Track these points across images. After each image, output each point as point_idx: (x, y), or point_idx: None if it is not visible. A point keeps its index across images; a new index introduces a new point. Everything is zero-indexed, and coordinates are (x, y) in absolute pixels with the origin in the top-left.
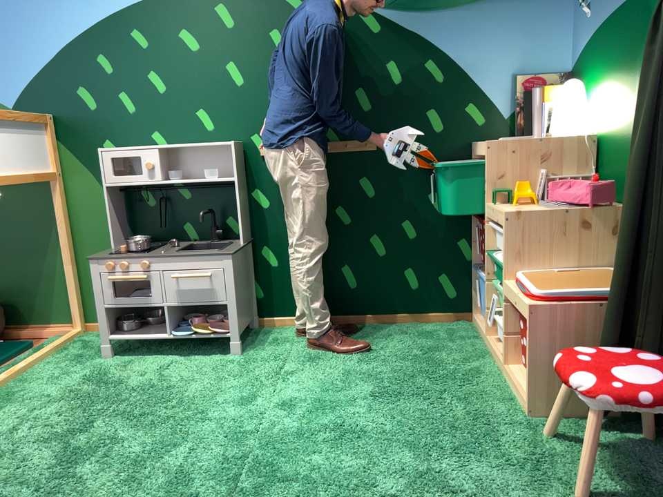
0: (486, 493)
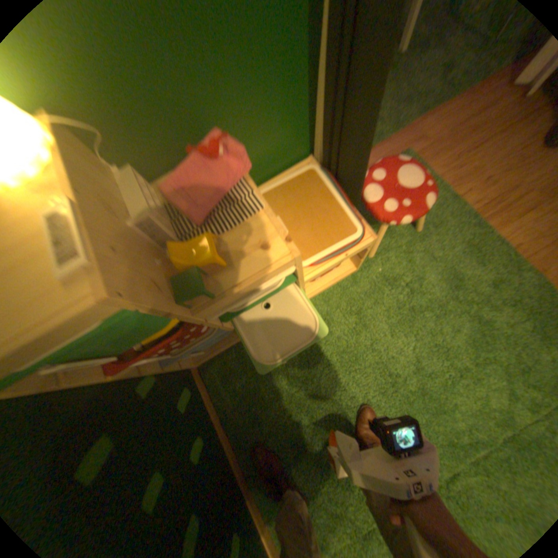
0: (446, 267)
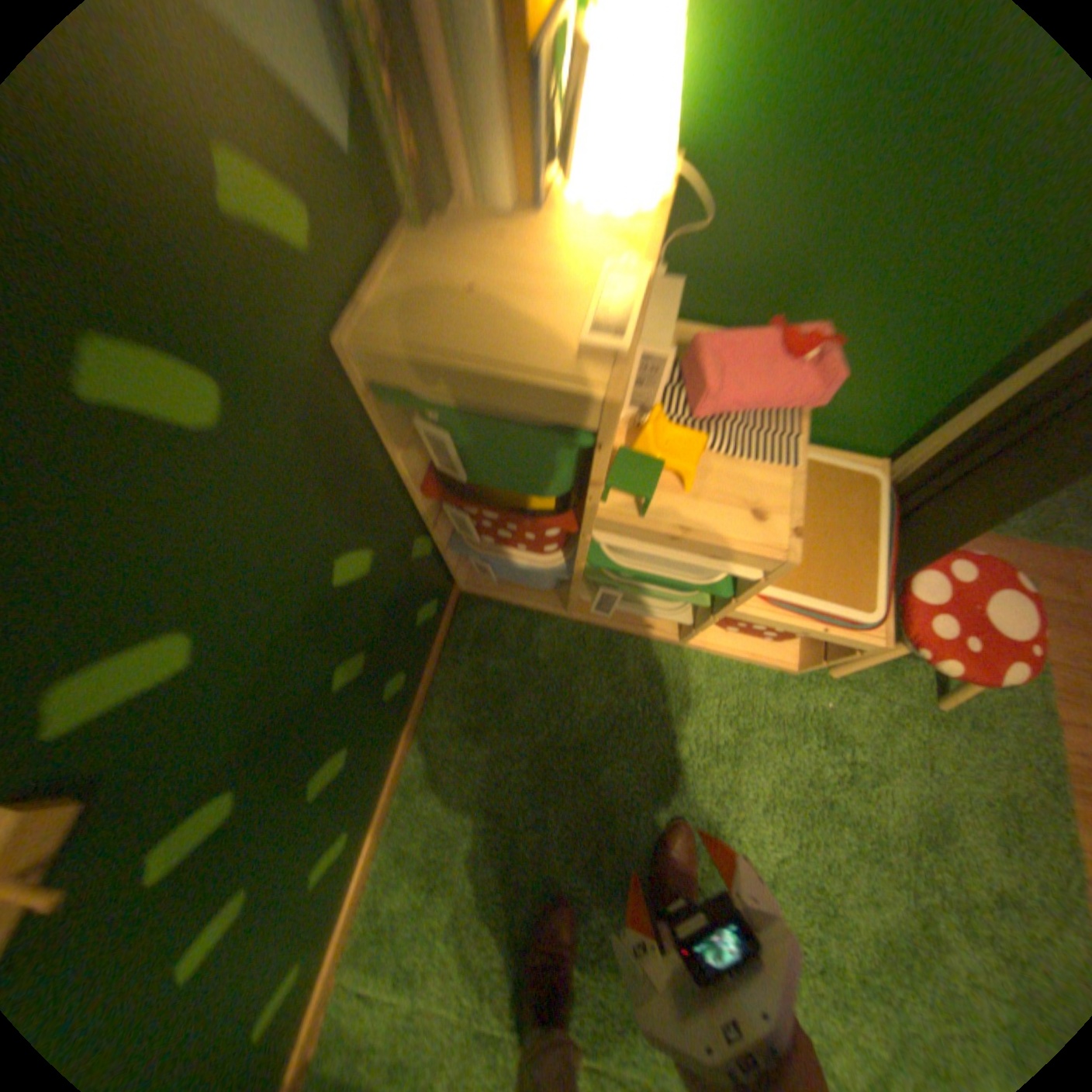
0: (940, 801)
